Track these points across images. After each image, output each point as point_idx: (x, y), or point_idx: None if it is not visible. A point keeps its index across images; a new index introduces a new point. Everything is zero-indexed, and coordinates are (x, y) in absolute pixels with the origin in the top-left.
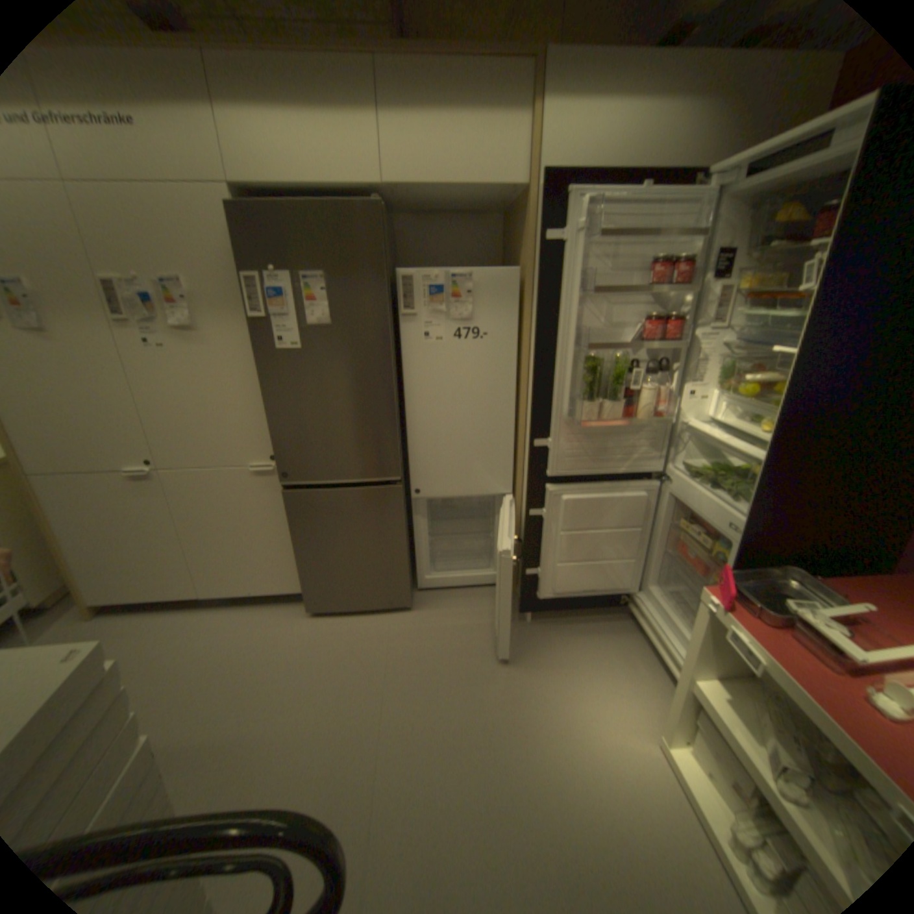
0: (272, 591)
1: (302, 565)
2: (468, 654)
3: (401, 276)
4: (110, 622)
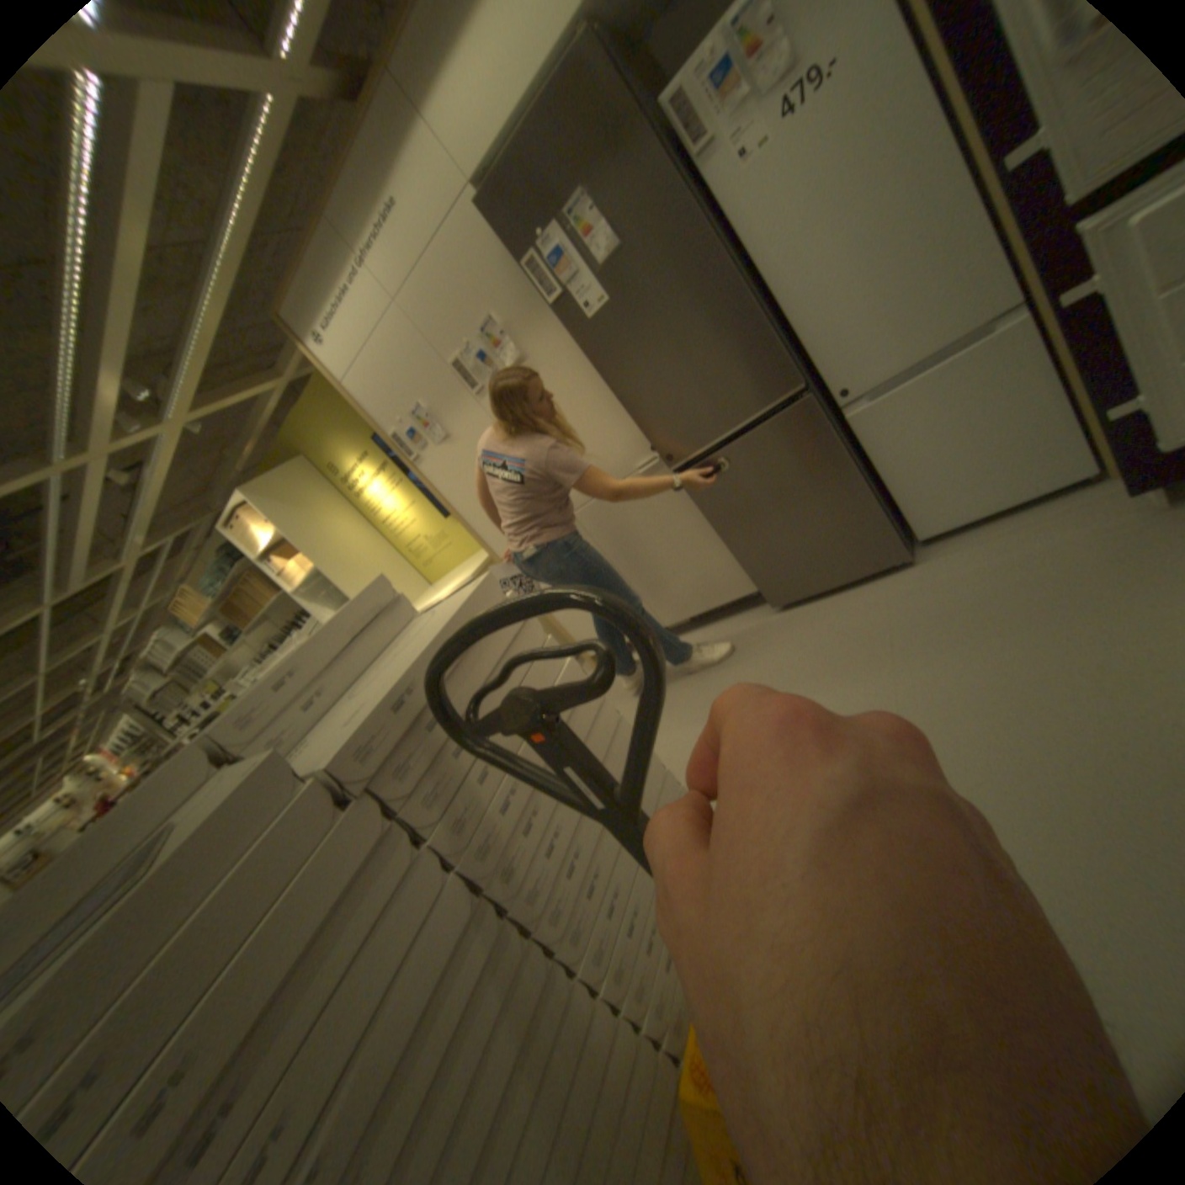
0: (730, 597)
1: (741, 553)
2: (1034, 585)
3: (666, 103)
4: None
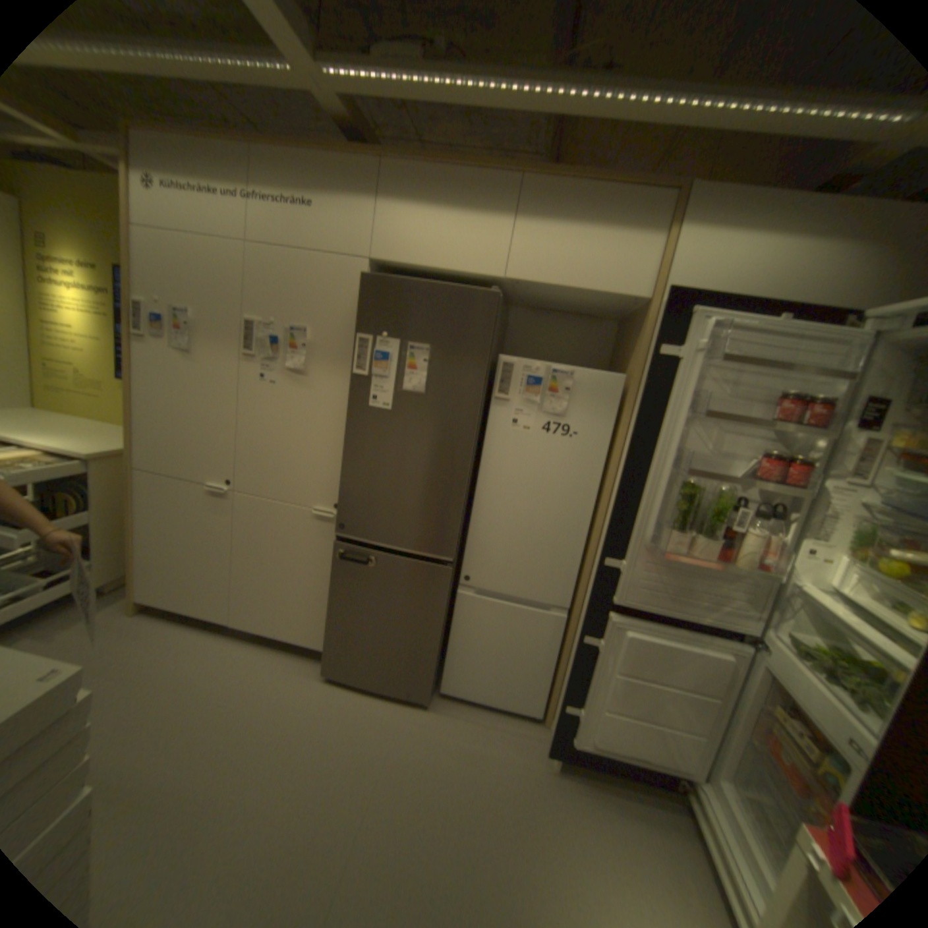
0: (296, 641)
1: (331, 623)
2: (477, 790)
3: (503, 362)
4: (146, 624)
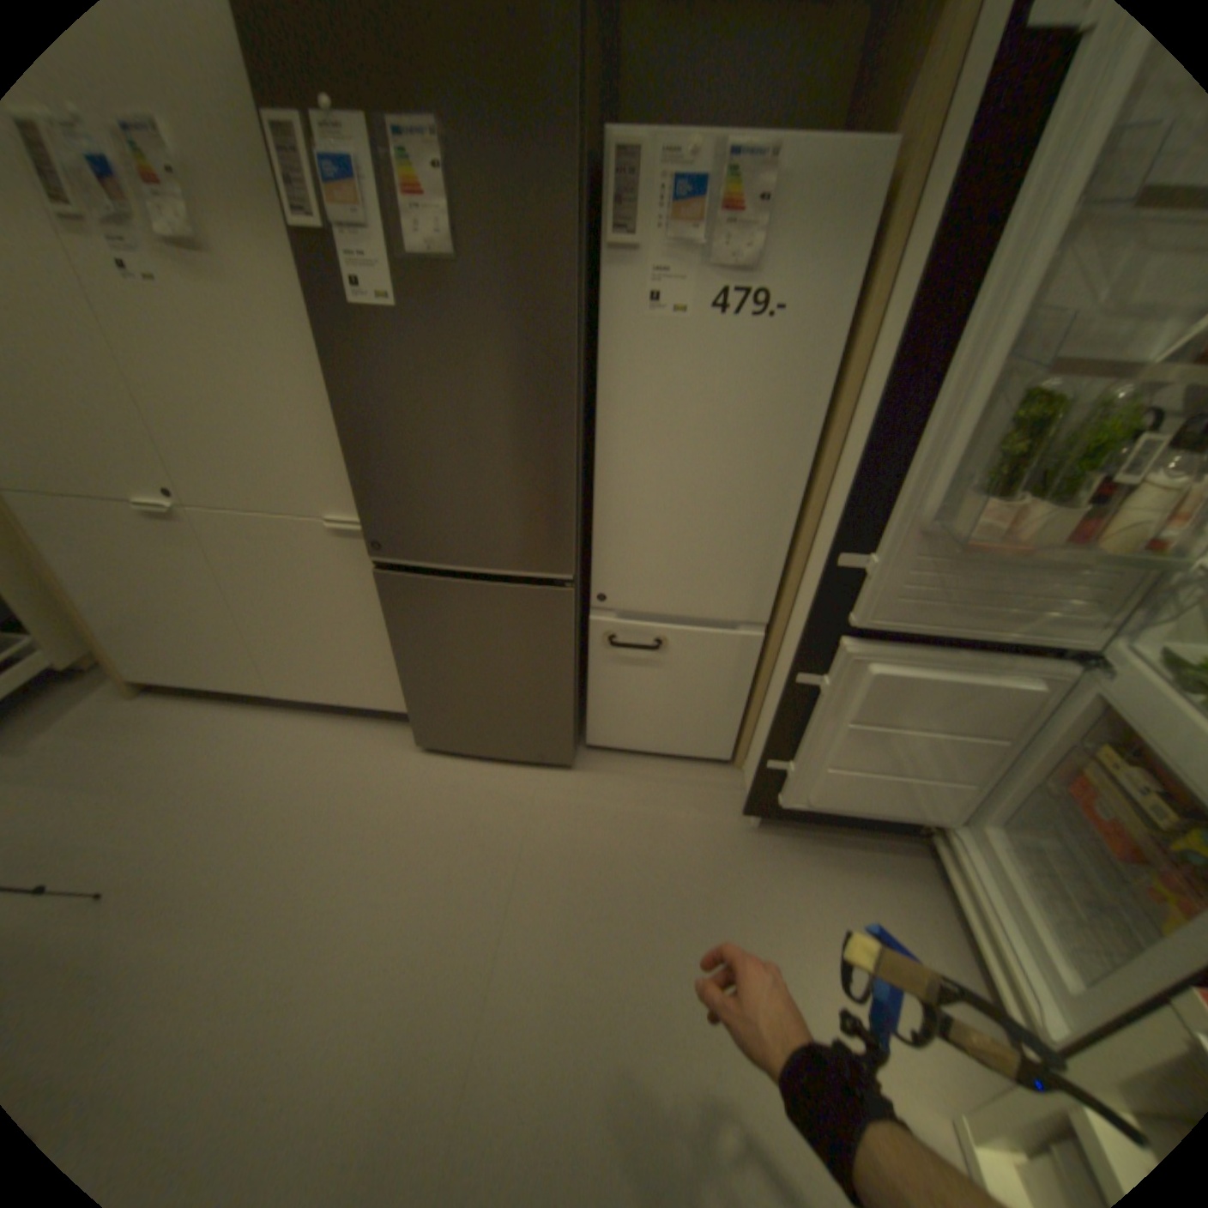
0: (371, 704)
1: (408, 683)
2: (649, 865)
3: (616, 146)
4: (155, 707)
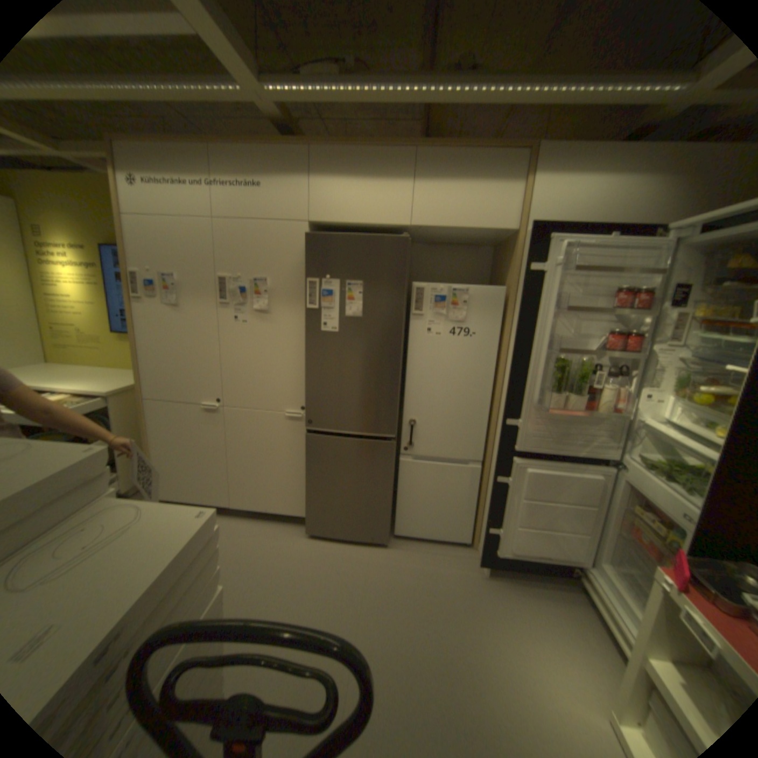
0: (282, 512)
1: (309, 495)
2: (433, 595)
3: (415, 288)
4: None
